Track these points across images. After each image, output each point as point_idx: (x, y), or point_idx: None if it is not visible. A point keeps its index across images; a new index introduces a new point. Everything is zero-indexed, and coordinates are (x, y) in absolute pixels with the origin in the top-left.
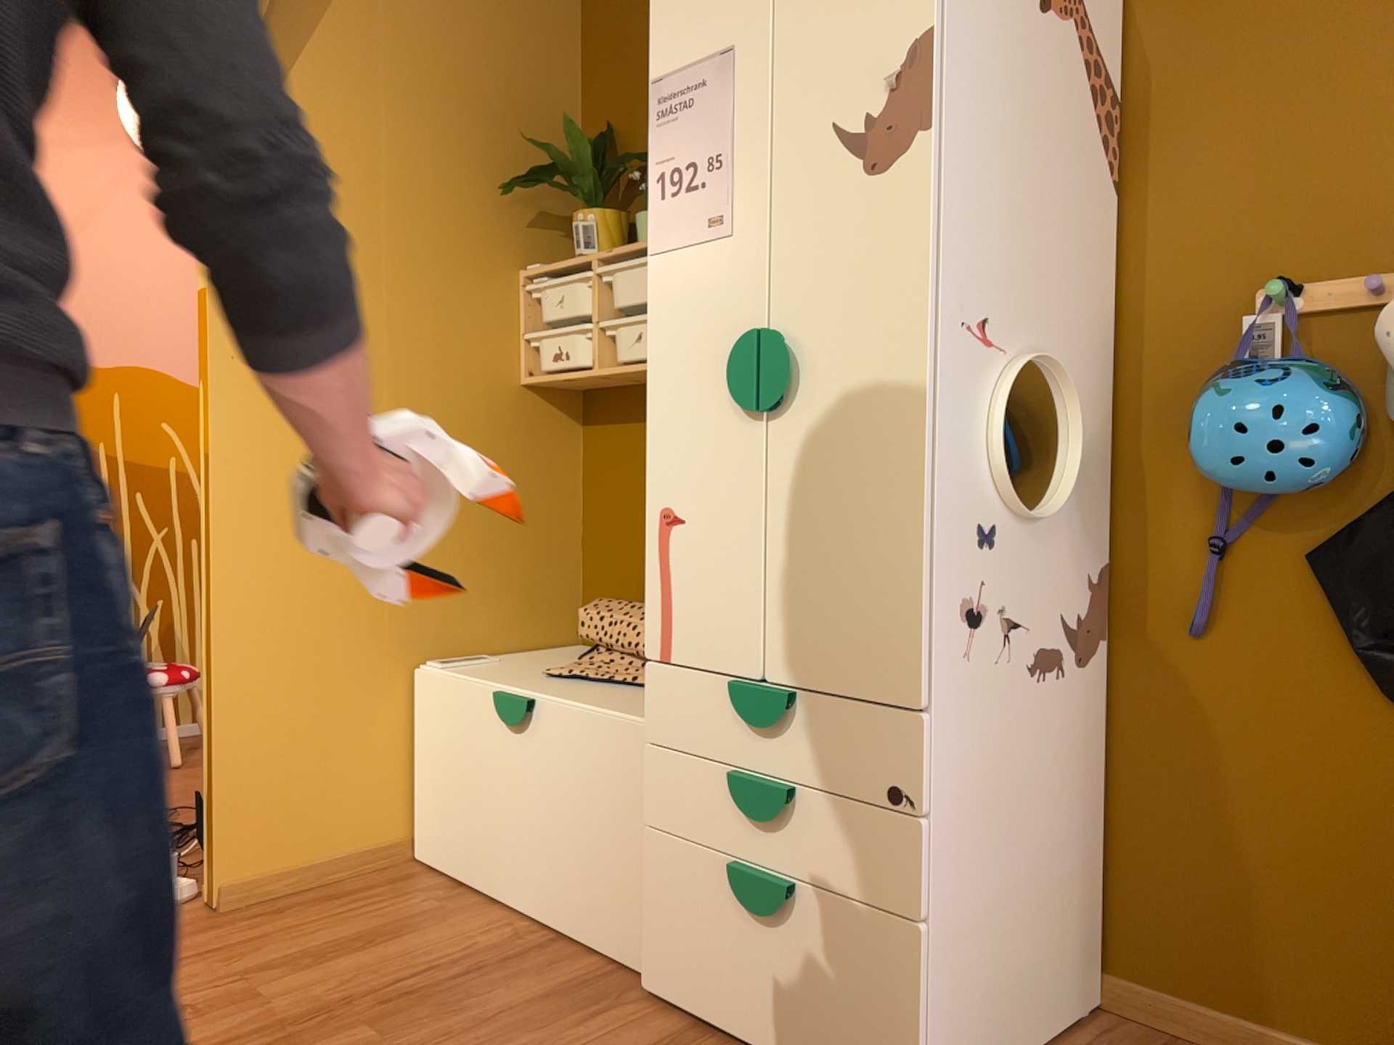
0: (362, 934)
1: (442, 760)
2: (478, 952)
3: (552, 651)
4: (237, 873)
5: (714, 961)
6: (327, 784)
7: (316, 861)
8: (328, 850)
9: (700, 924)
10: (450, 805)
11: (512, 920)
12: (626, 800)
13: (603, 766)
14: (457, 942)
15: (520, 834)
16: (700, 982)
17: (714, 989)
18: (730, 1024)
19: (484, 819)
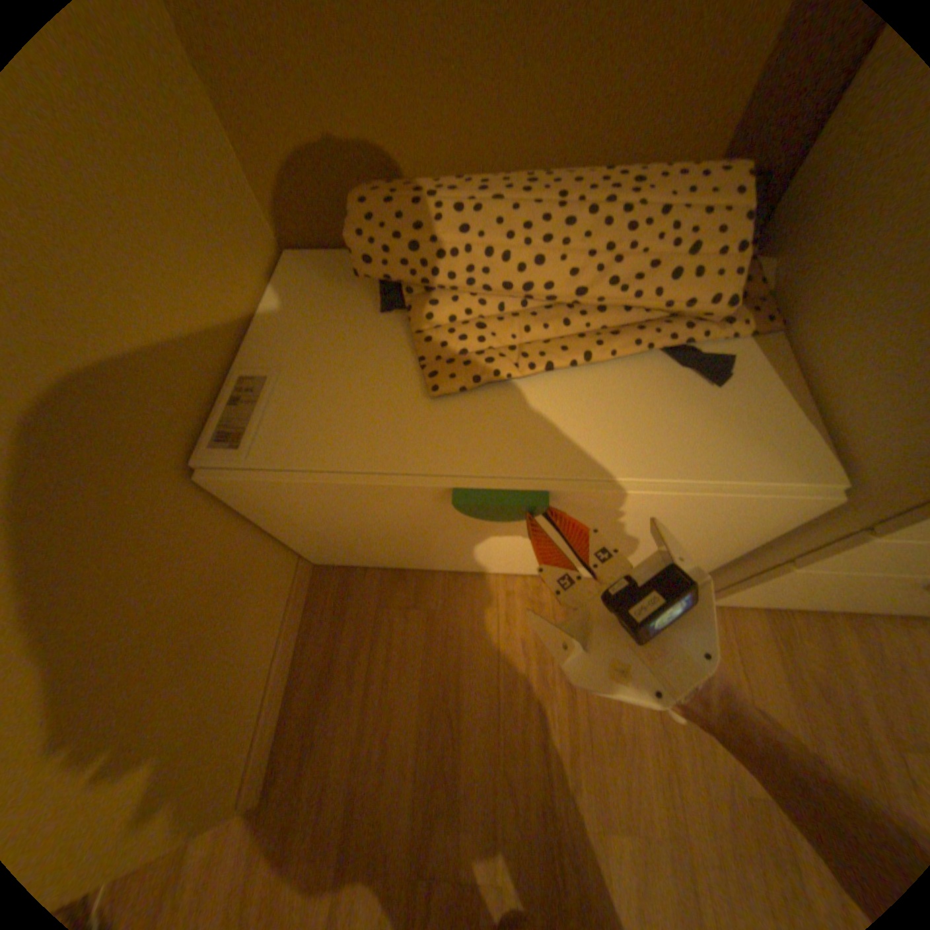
0: (425, 707)
1: (331, 528)
2: (537, 647)
3: (284, 287)
4: (236, 782)
5: (833, 598)
6: (225, 649)
7: (270, 674)
8: (268, 655)
9: (834, 591)
10: (363, 545)
11: (501, 583)
12: (724, 533)
13: (693, 520)
14: (505, 648)
15: (503, 551)
16: (798, 602)
17: (815, 602)
18: (819, 607)
19: (432, 548)
